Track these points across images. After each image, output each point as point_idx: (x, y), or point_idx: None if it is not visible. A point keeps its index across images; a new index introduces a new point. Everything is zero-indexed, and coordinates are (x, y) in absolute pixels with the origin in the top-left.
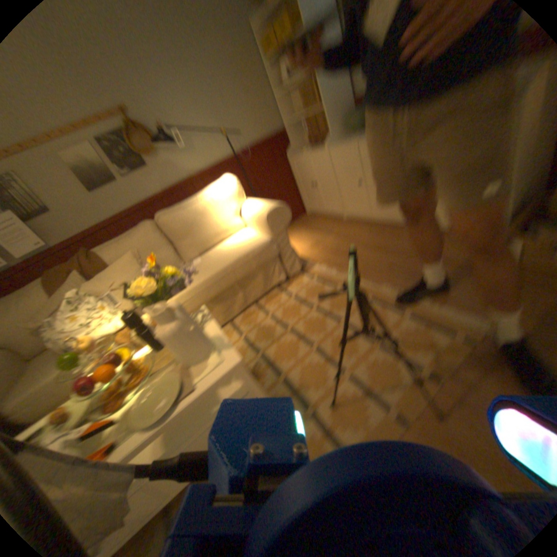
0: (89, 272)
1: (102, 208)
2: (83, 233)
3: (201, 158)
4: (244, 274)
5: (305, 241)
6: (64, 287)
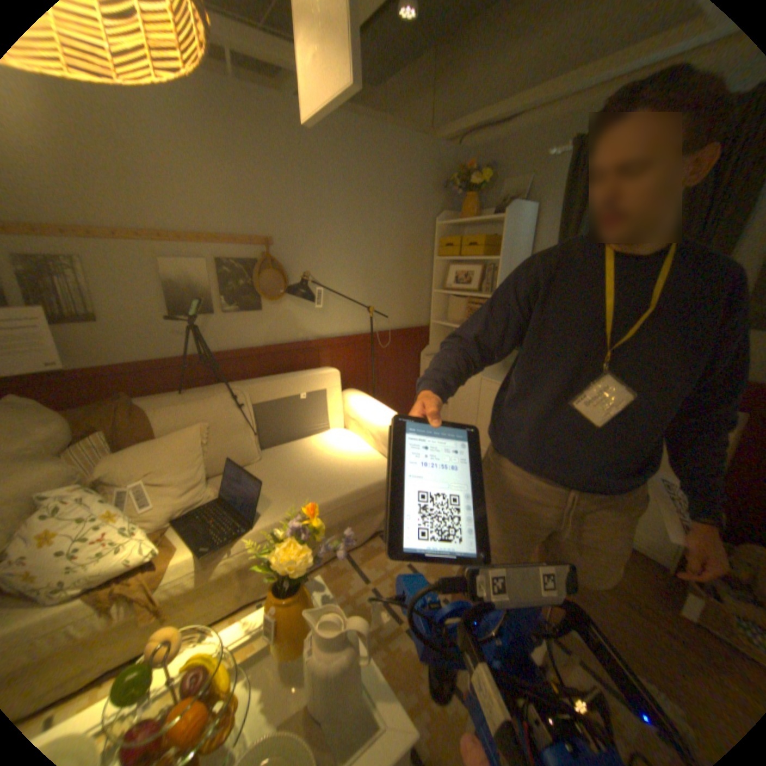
0: (122, 443)
1: (174, 344)
2: (127, 368)
3: (329, 328)
4: (354, 516)
5: None
6: (73, 460)
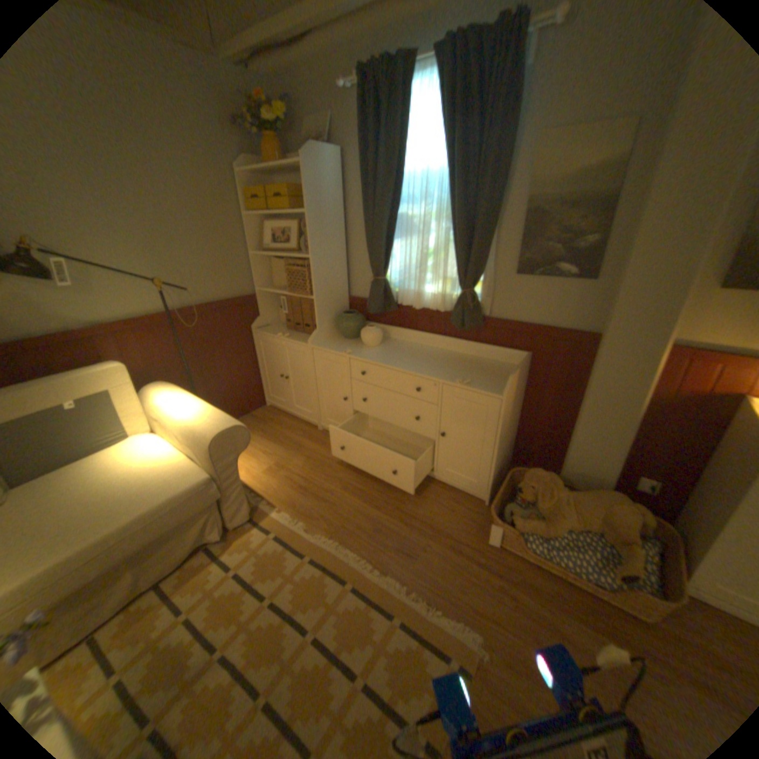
0: None
1: None
2: None
3: (103, 310)
4: (145, 545)
5: (260, 461)
6: None
